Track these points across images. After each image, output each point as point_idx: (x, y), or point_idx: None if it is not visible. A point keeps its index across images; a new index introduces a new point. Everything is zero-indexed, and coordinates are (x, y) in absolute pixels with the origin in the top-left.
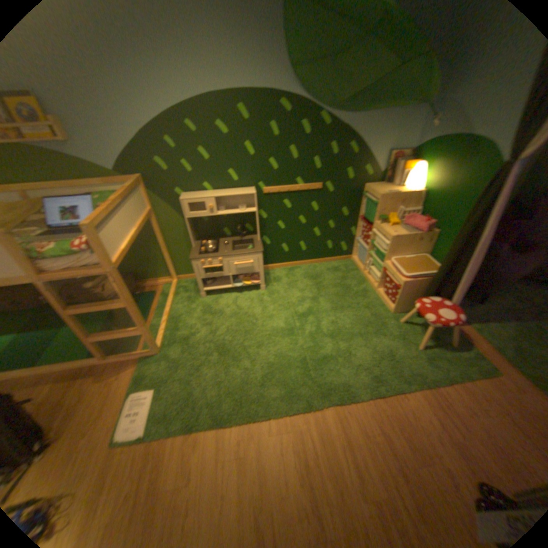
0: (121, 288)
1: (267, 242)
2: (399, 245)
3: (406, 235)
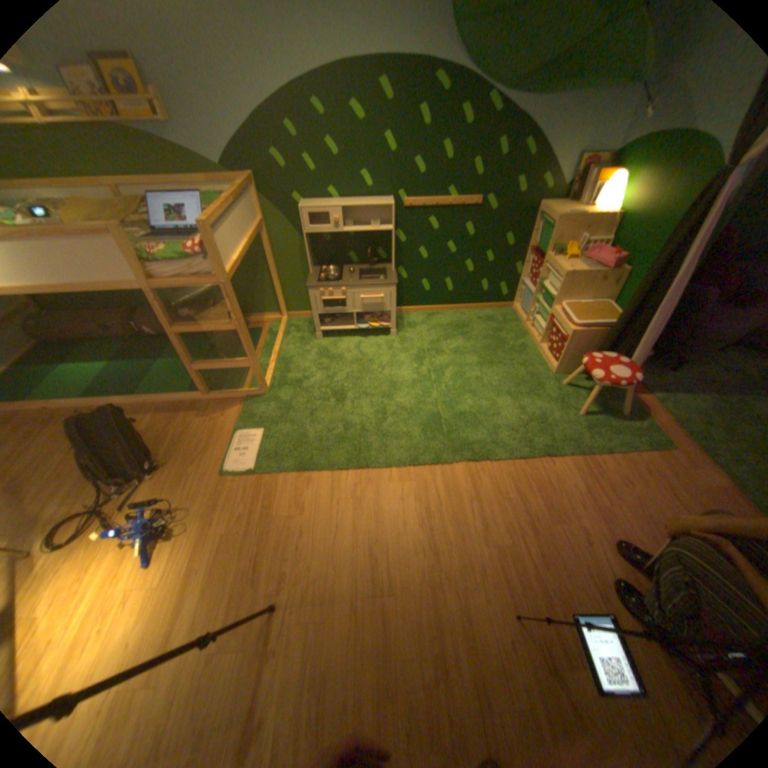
0: (233, 305)
1: (402, 276)
2: (574, 285)
3: (584, 272)
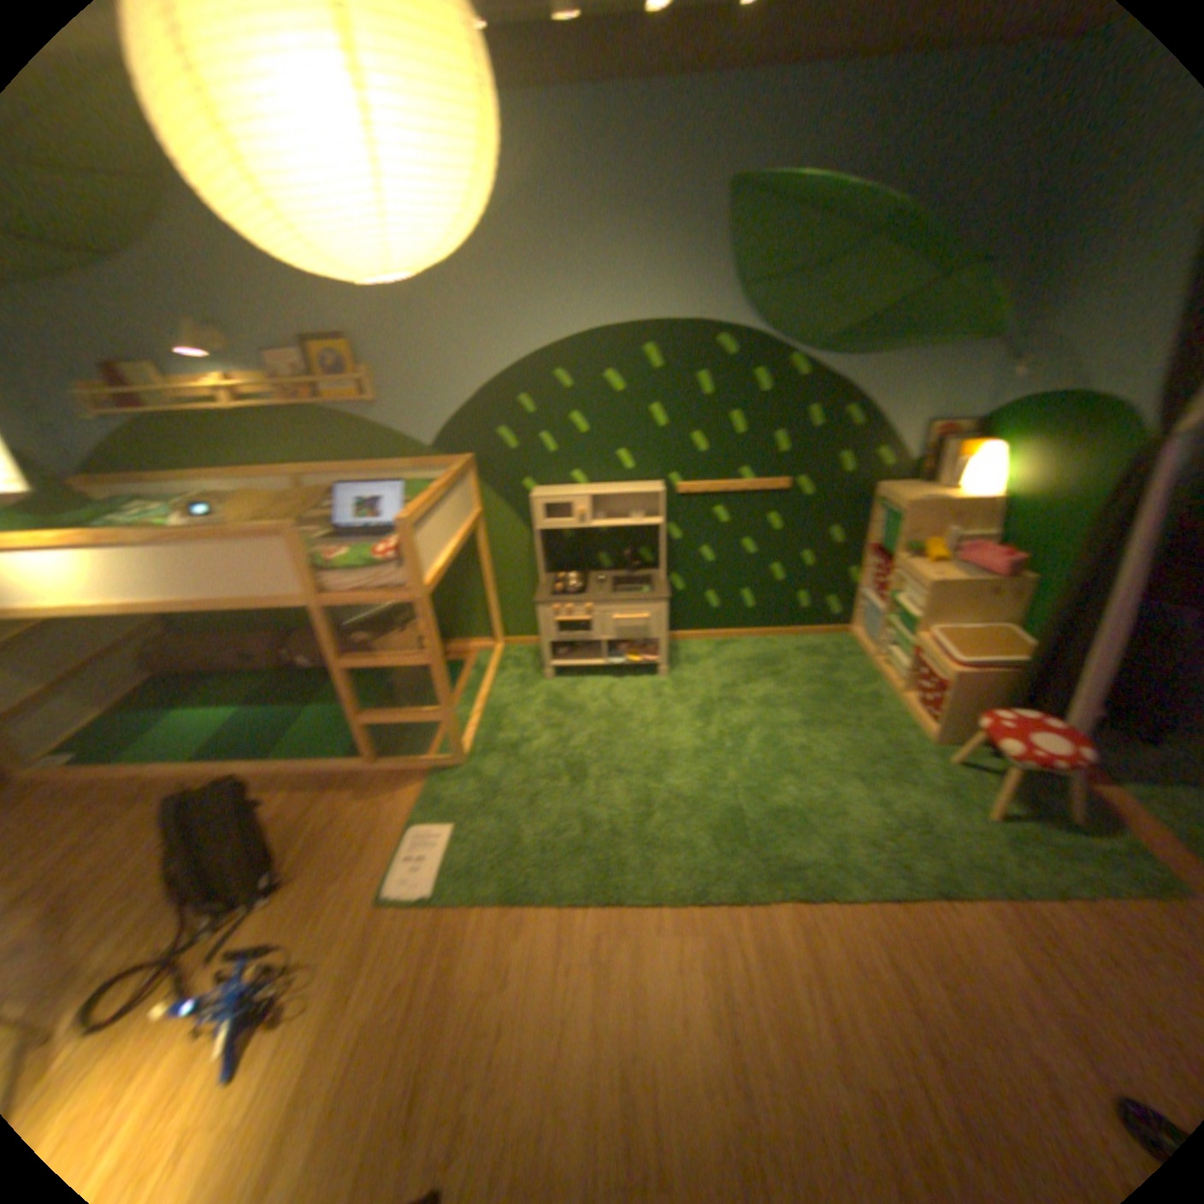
0: (426, 630)
1: (675, 586)
2: (946, 600)
3: (960, 581)
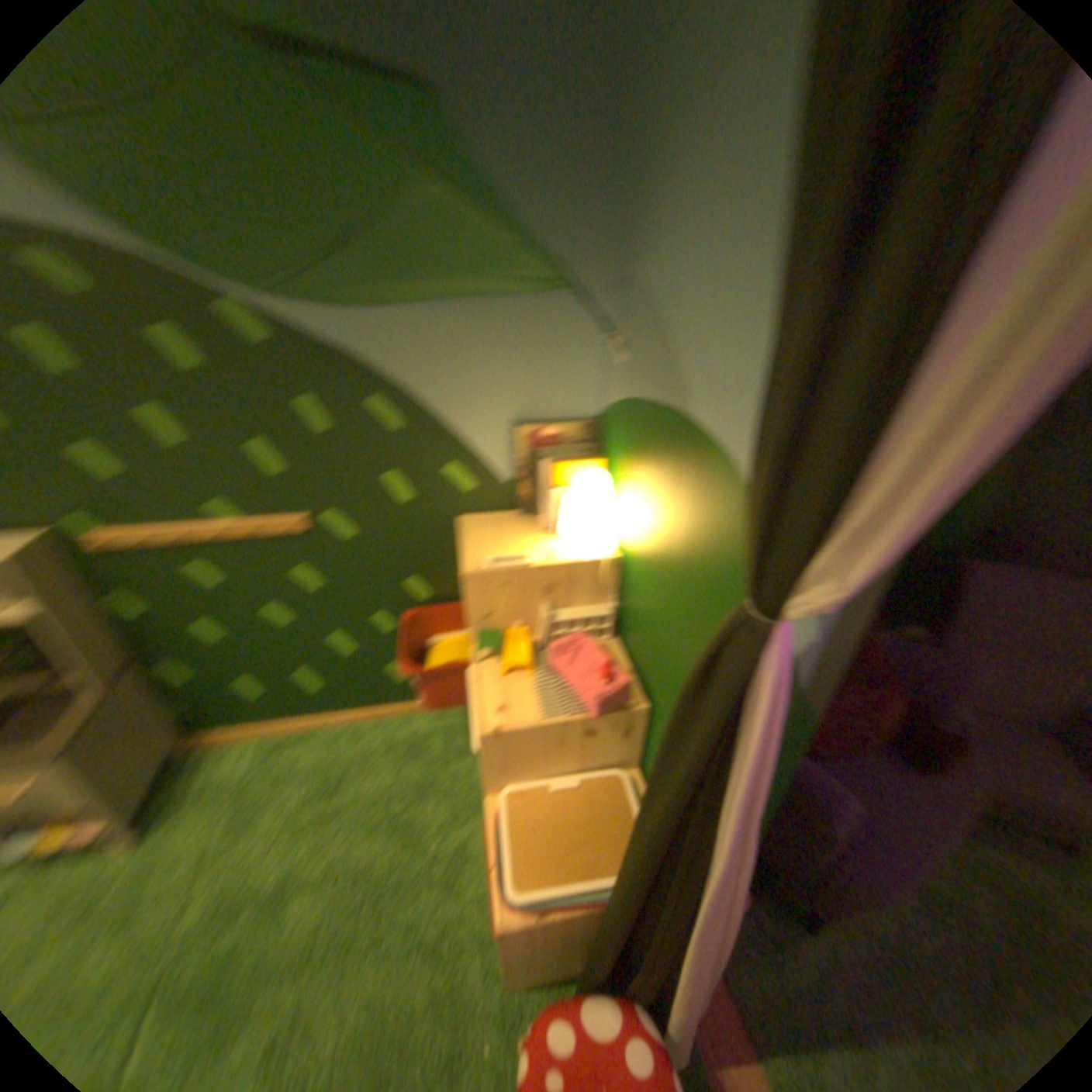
0: None
1: (172, 683)
2: (516, 757)
3: (529, 730)
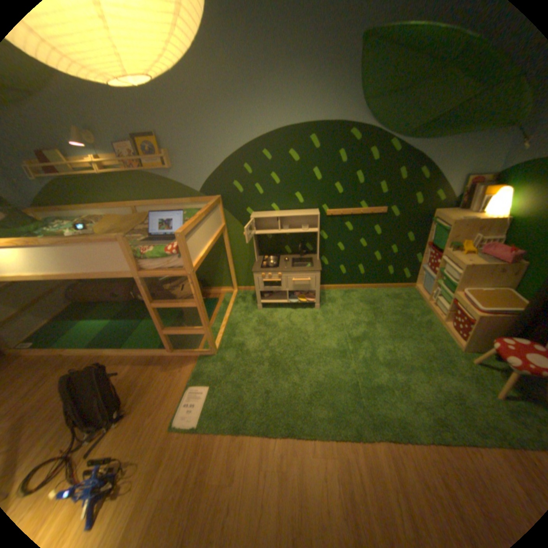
0: (195, 290)
1: (325, 263)
2: (475, 275)
3: (484, 265)
